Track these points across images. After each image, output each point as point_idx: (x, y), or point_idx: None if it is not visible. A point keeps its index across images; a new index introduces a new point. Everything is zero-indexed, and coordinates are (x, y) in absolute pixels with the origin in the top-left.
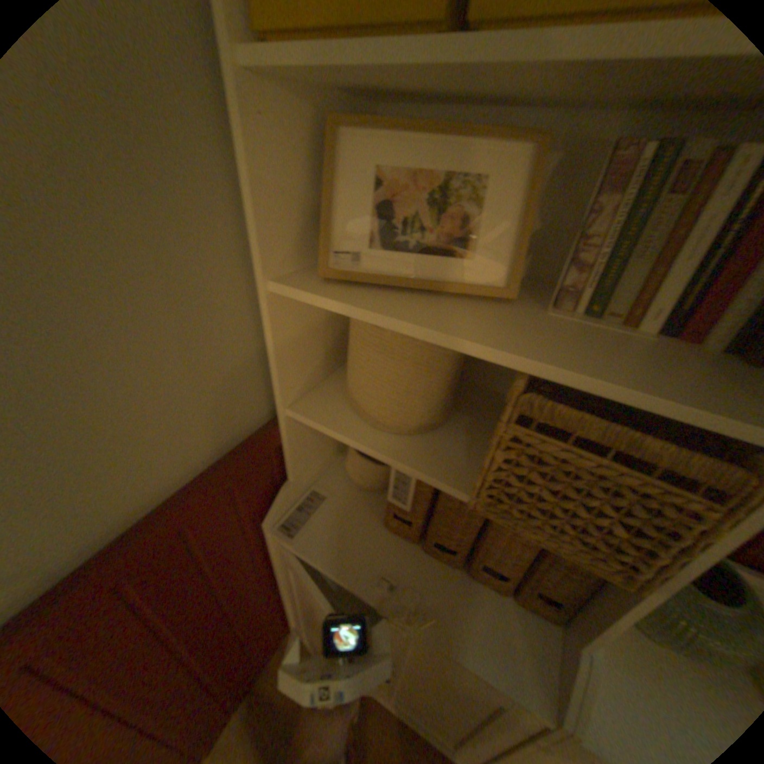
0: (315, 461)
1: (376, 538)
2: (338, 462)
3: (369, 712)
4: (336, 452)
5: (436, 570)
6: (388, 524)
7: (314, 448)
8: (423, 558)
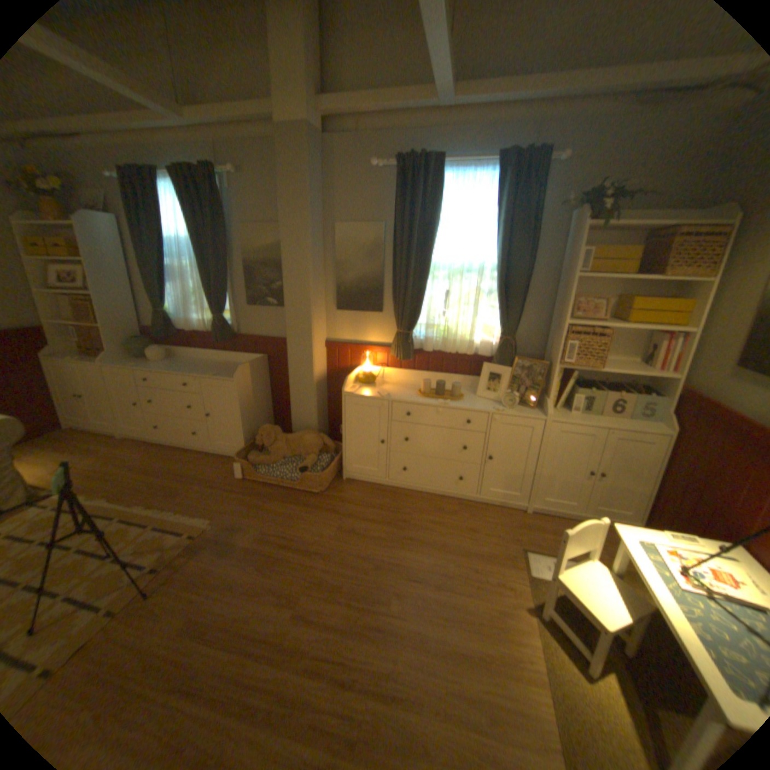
0: (57, 345)
1: (72, 357)
2: (71, 352)
3: (85, 437)
4: (69, 348)
5: (86, 359)
6: (78, 356)
7: (56, 340)
8: (84, 358)
